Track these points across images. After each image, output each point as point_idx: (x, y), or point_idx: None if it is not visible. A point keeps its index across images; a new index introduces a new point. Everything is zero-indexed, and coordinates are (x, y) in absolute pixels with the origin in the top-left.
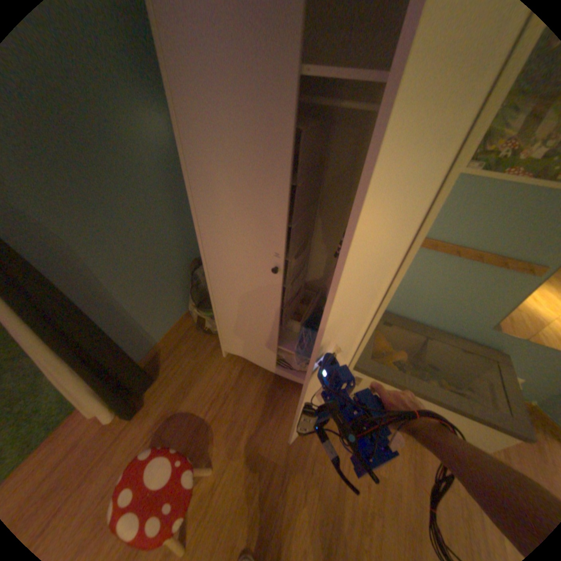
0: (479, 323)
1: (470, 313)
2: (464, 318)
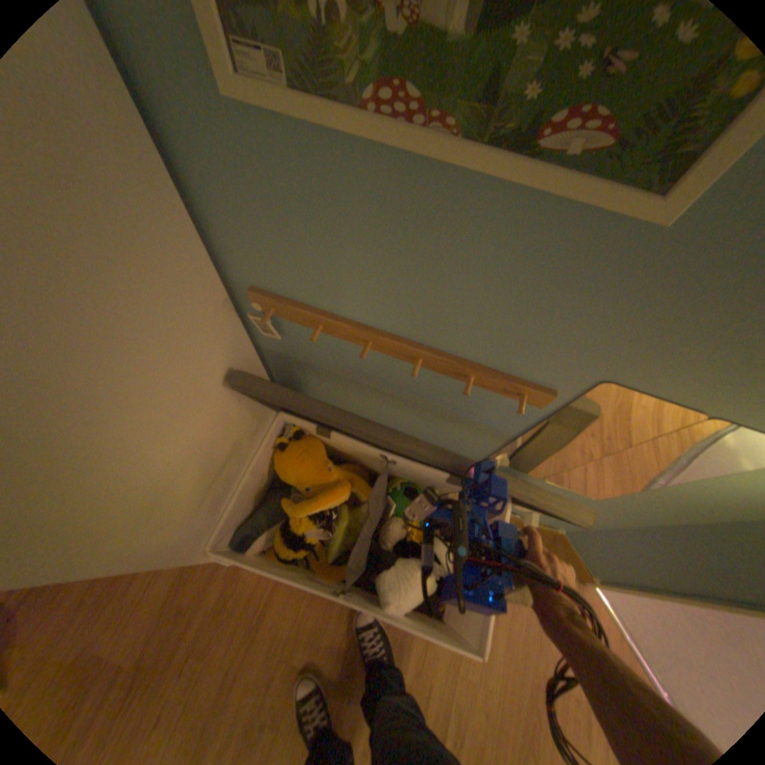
0: (463, 450)
1: (443, 435)
2: (439, 441)
